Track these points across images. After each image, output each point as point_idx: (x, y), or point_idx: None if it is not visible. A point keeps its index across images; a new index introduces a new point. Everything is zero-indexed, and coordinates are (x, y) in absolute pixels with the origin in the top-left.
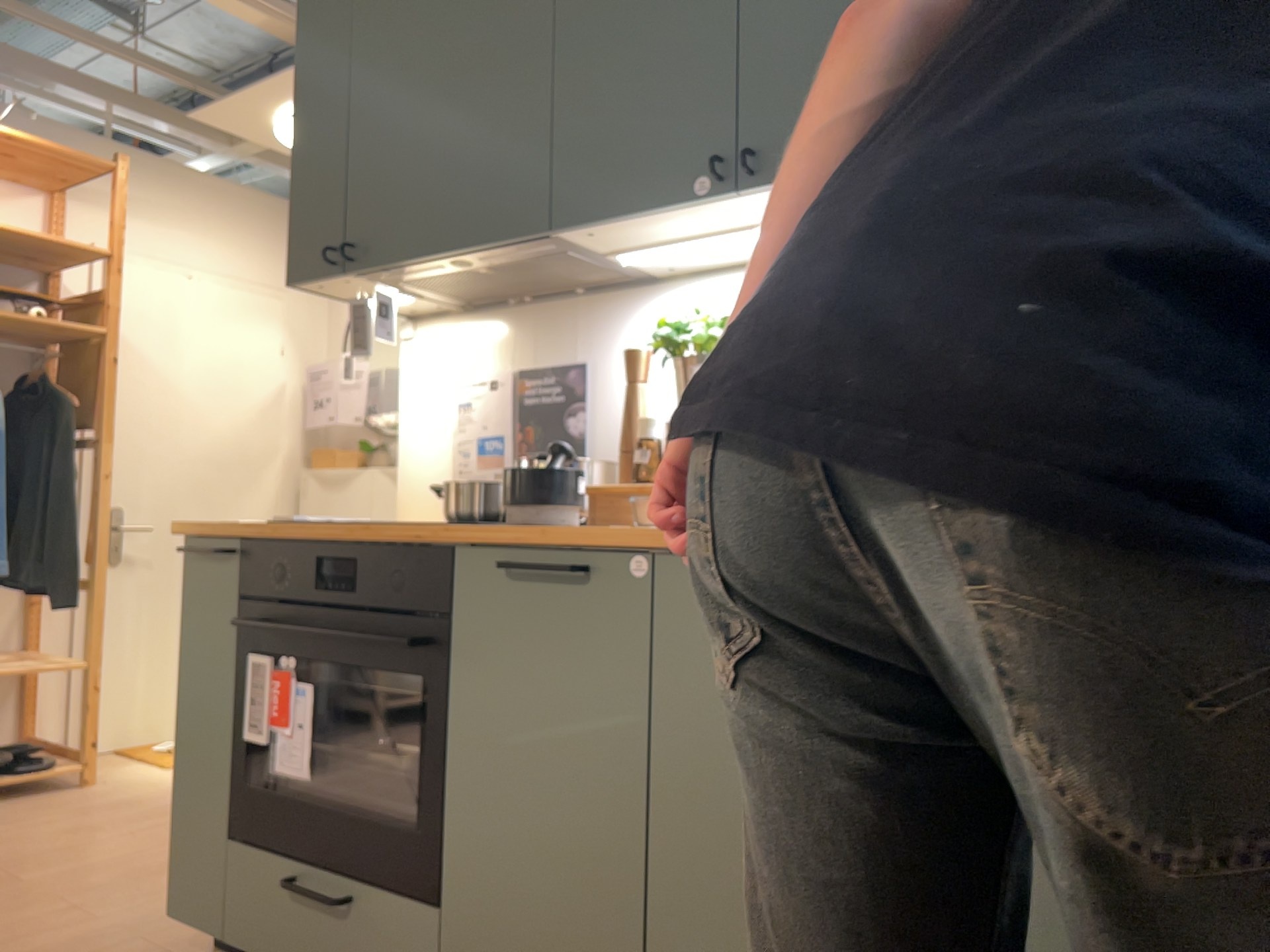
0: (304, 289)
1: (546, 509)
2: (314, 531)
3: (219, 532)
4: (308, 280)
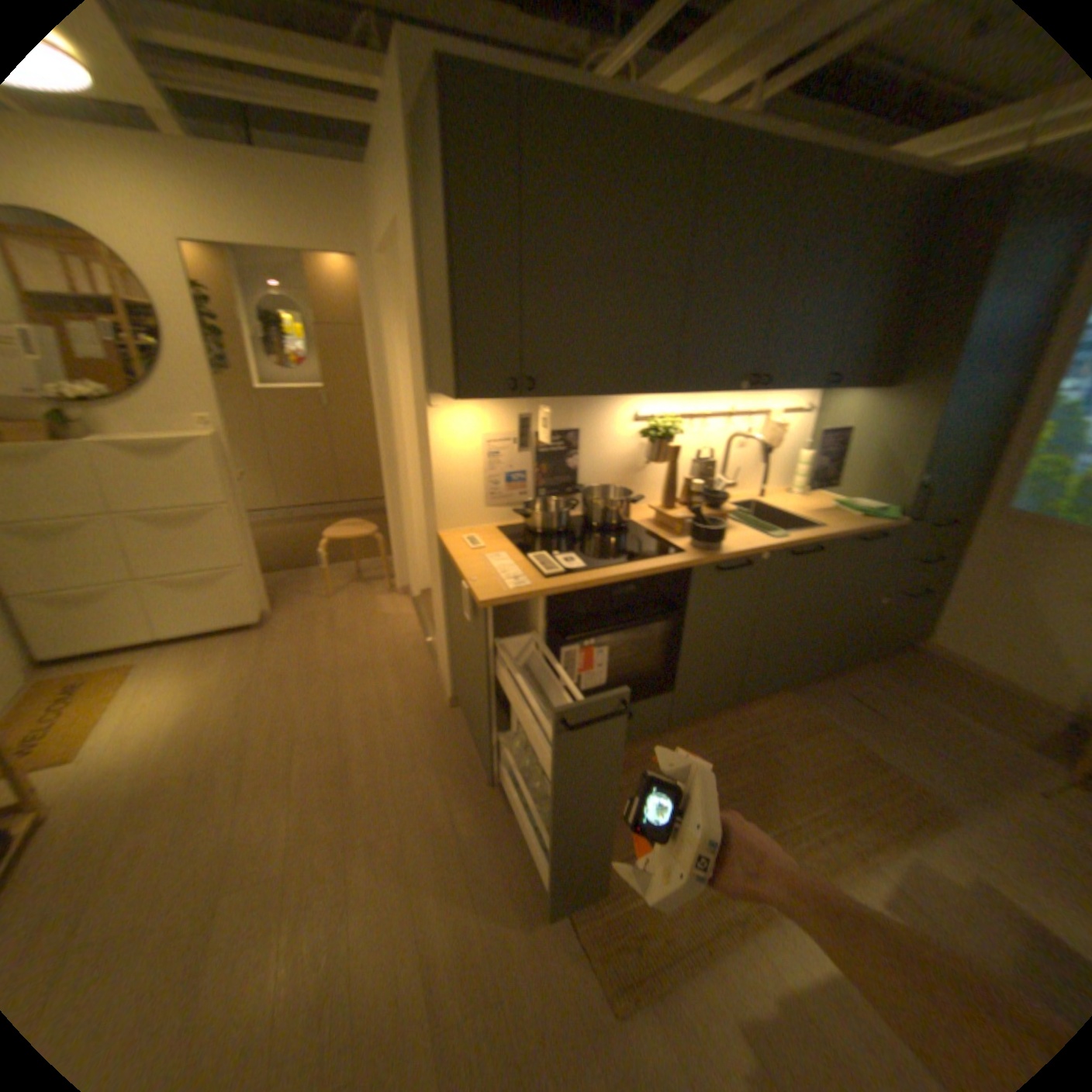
0: (459, 399)
1: (720, 540)
2: (601, 577)
3: (533, 596)
4: (476, 397)
